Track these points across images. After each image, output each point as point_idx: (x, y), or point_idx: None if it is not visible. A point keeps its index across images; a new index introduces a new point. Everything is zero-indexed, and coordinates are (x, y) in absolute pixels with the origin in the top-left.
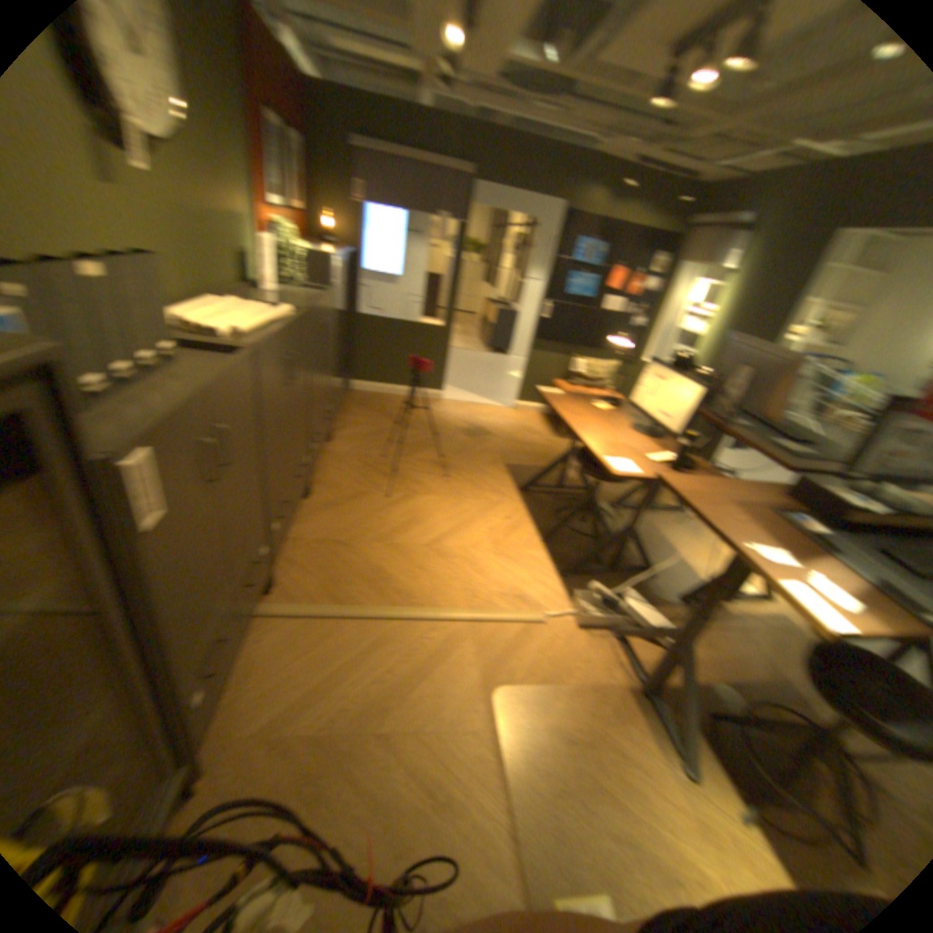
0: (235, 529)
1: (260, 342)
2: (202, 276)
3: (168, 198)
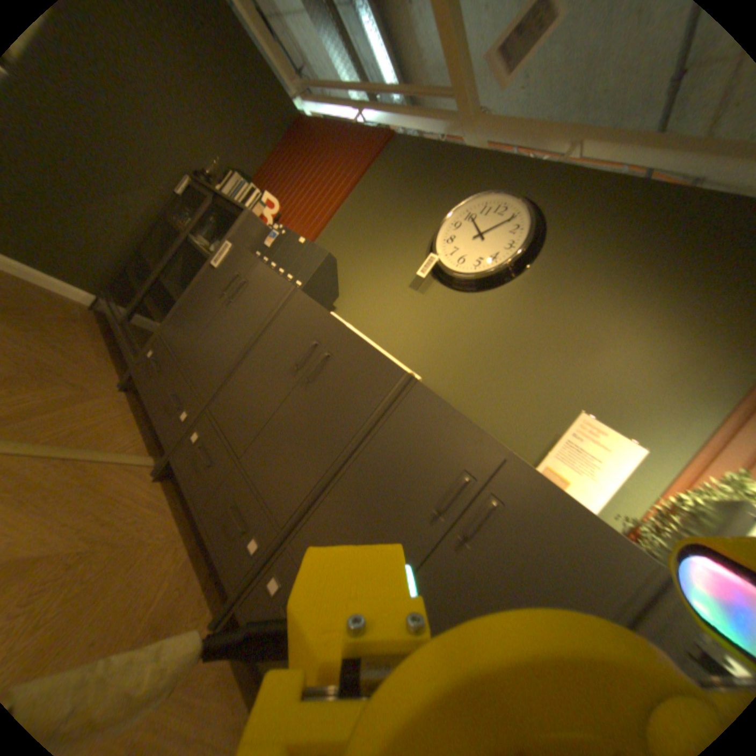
0: (204, 337)
1: (303, 293)
2: (448, 384)
3: (454, 316)
